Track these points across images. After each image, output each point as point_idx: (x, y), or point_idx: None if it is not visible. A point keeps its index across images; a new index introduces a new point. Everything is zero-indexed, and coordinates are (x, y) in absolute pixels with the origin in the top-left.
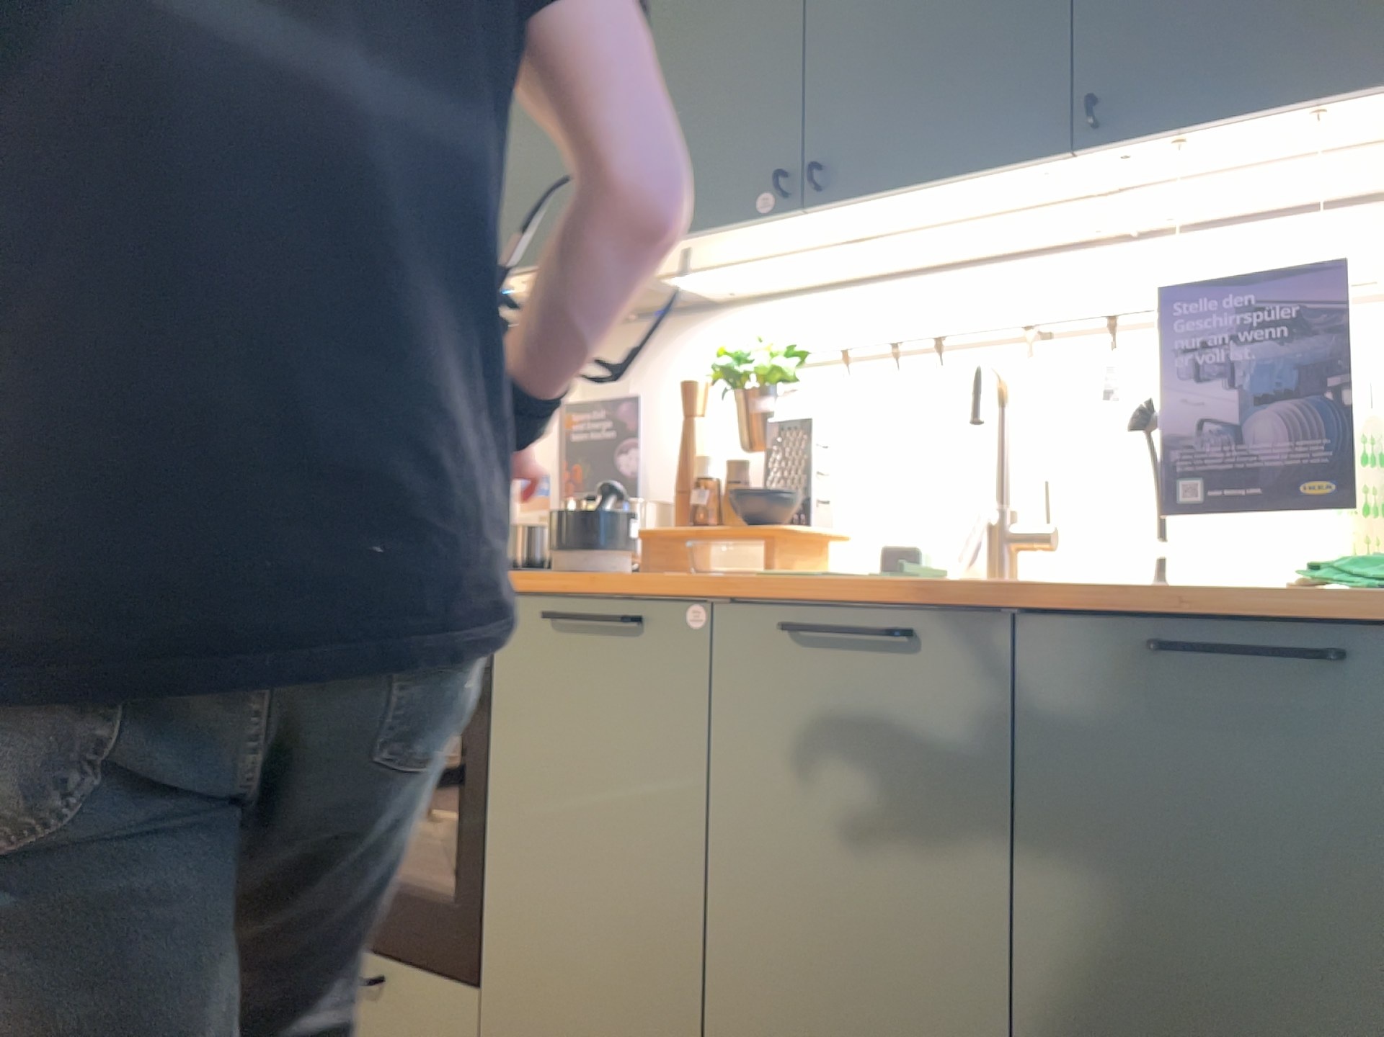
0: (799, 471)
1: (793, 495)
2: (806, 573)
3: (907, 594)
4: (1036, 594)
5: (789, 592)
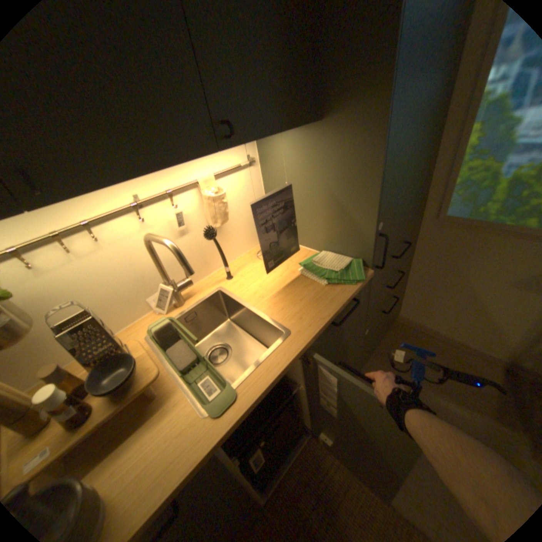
0: (102, 345)
1: (112, 357)
2: (233, 396)
3: (285, 370)
4: (316, 338)
5: (248, 412)
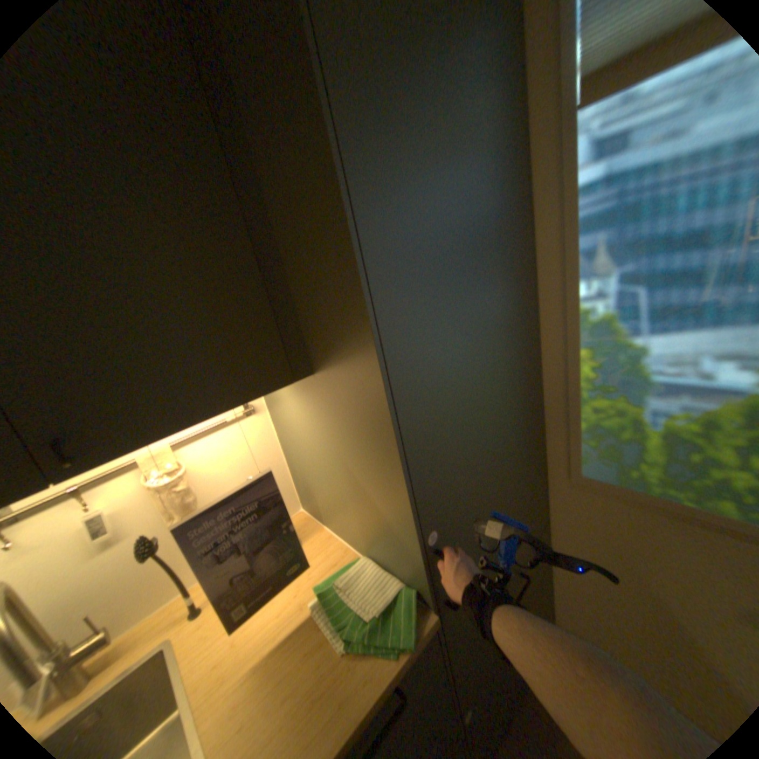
0: None
1: None
2: None
3: None
4: None
5: None
